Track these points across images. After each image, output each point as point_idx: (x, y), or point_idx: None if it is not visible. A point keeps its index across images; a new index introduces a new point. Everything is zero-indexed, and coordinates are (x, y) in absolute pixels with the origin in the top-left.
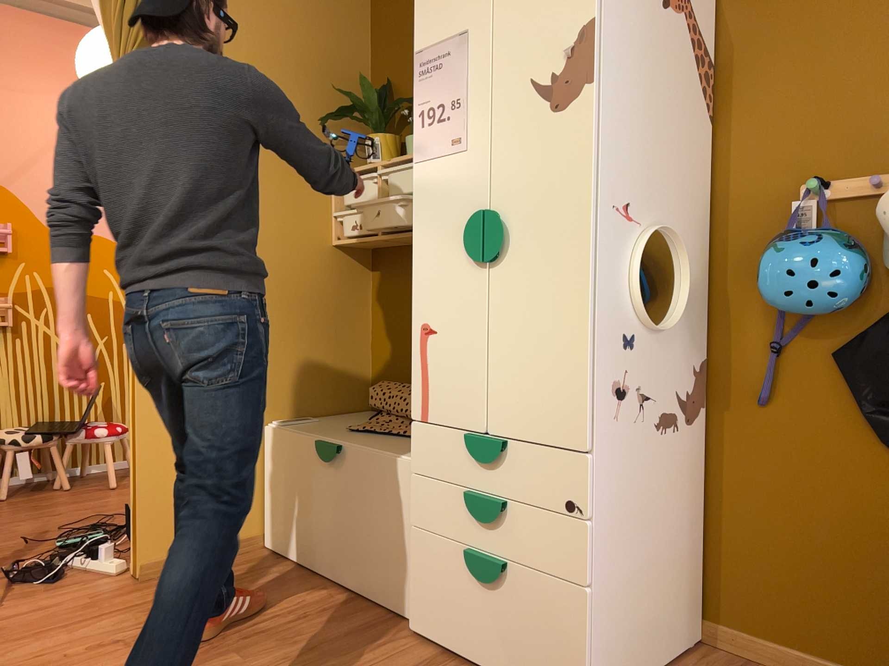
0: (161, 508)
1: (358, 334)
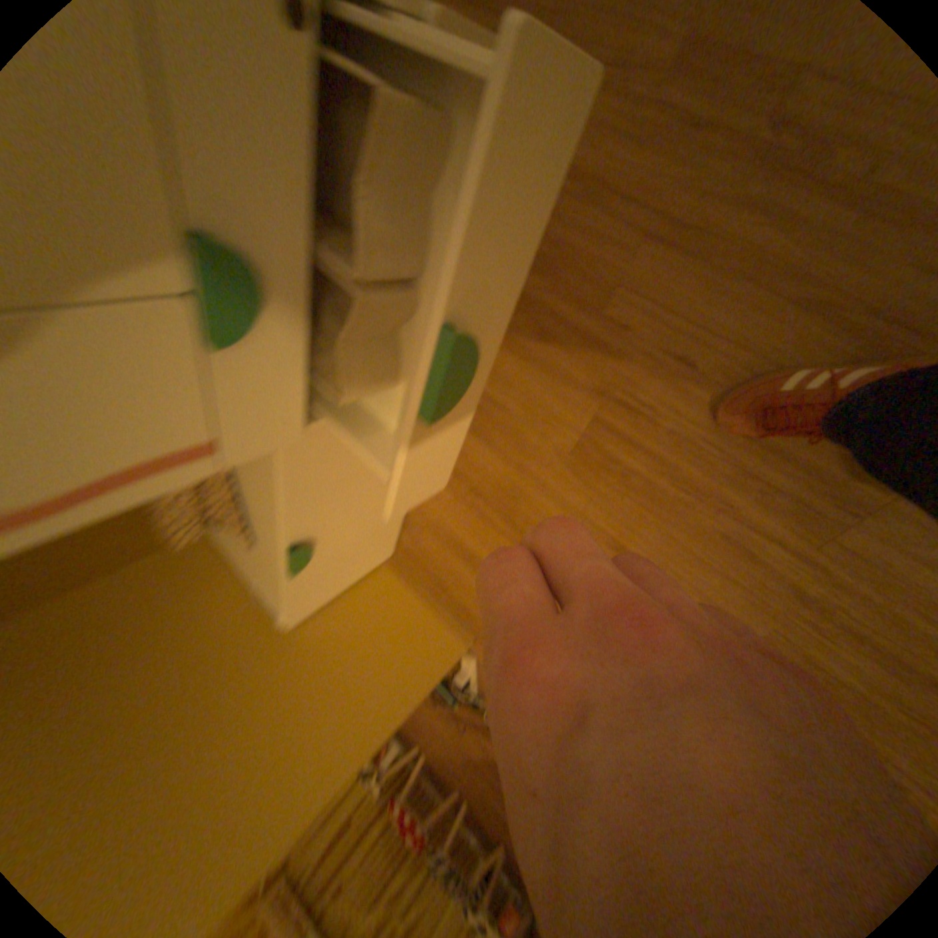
0: (419, 667)
1: (102, 601)
